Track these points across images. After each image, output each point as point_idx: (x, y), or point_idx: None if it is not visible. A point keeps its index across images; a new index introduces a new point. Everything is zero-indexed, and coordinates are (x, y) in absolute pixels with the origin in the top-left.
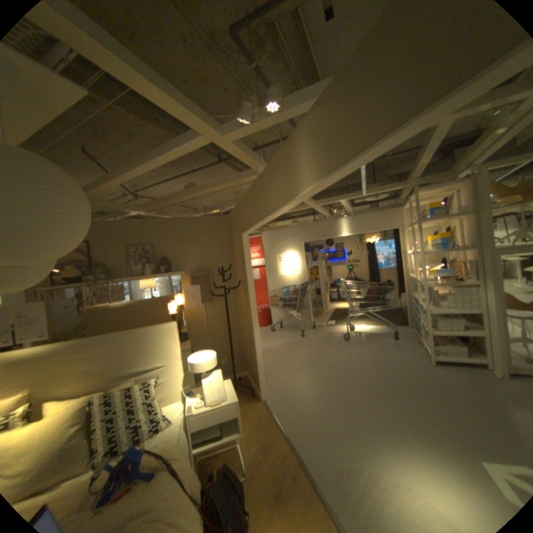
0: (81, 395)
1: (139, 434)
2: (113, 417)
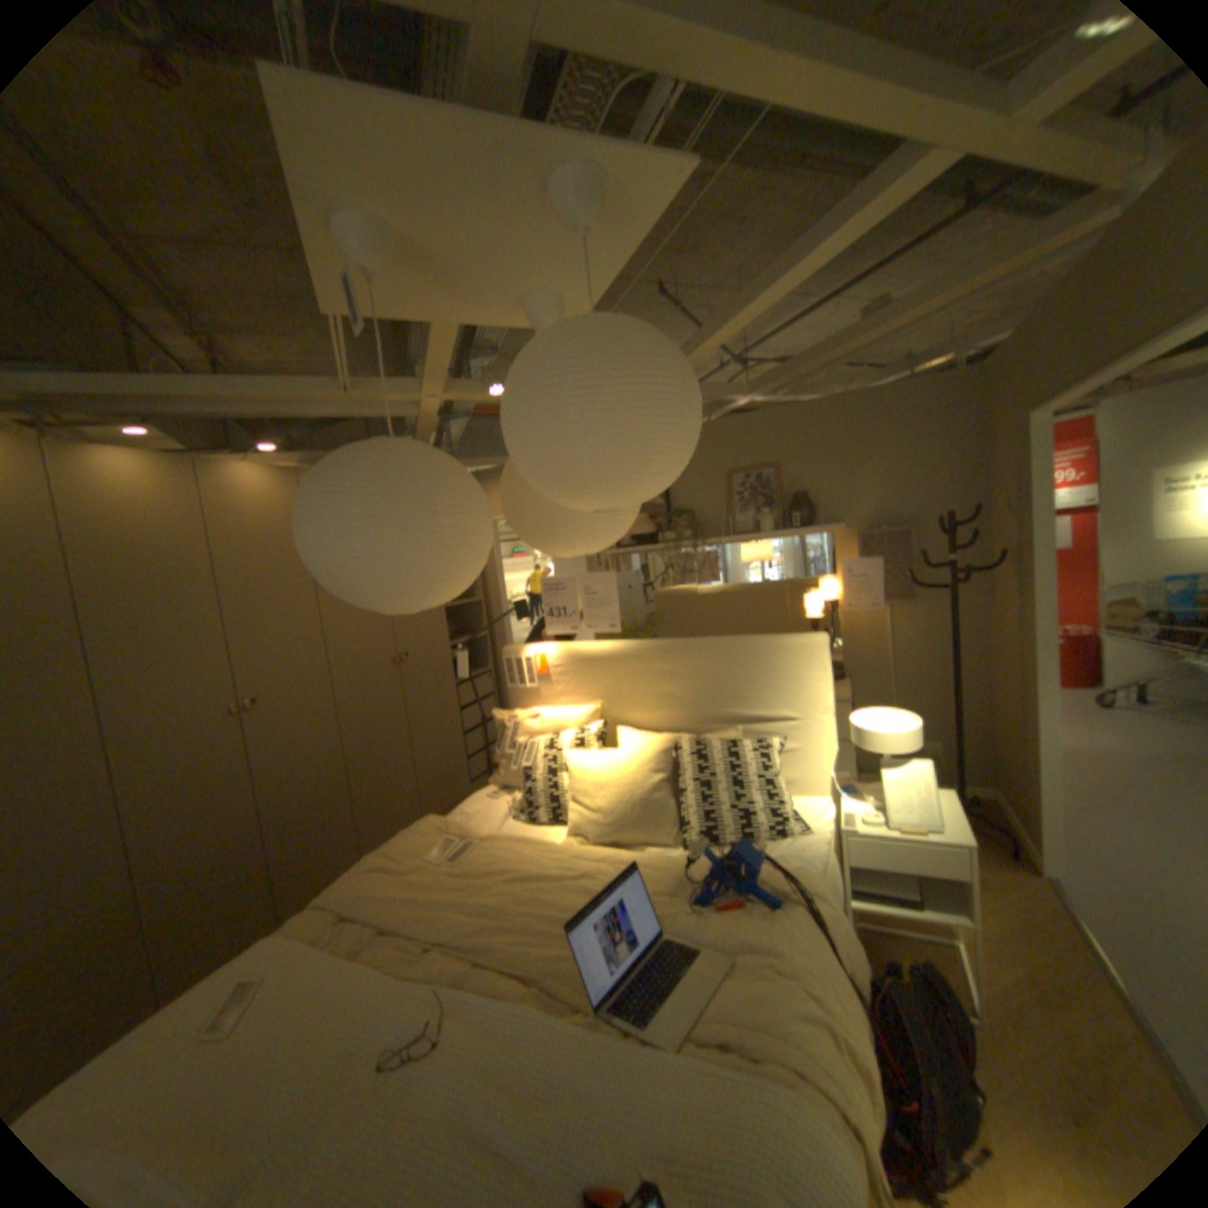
0: (662, 731)
1: (752, 825)
2: (710, 780)
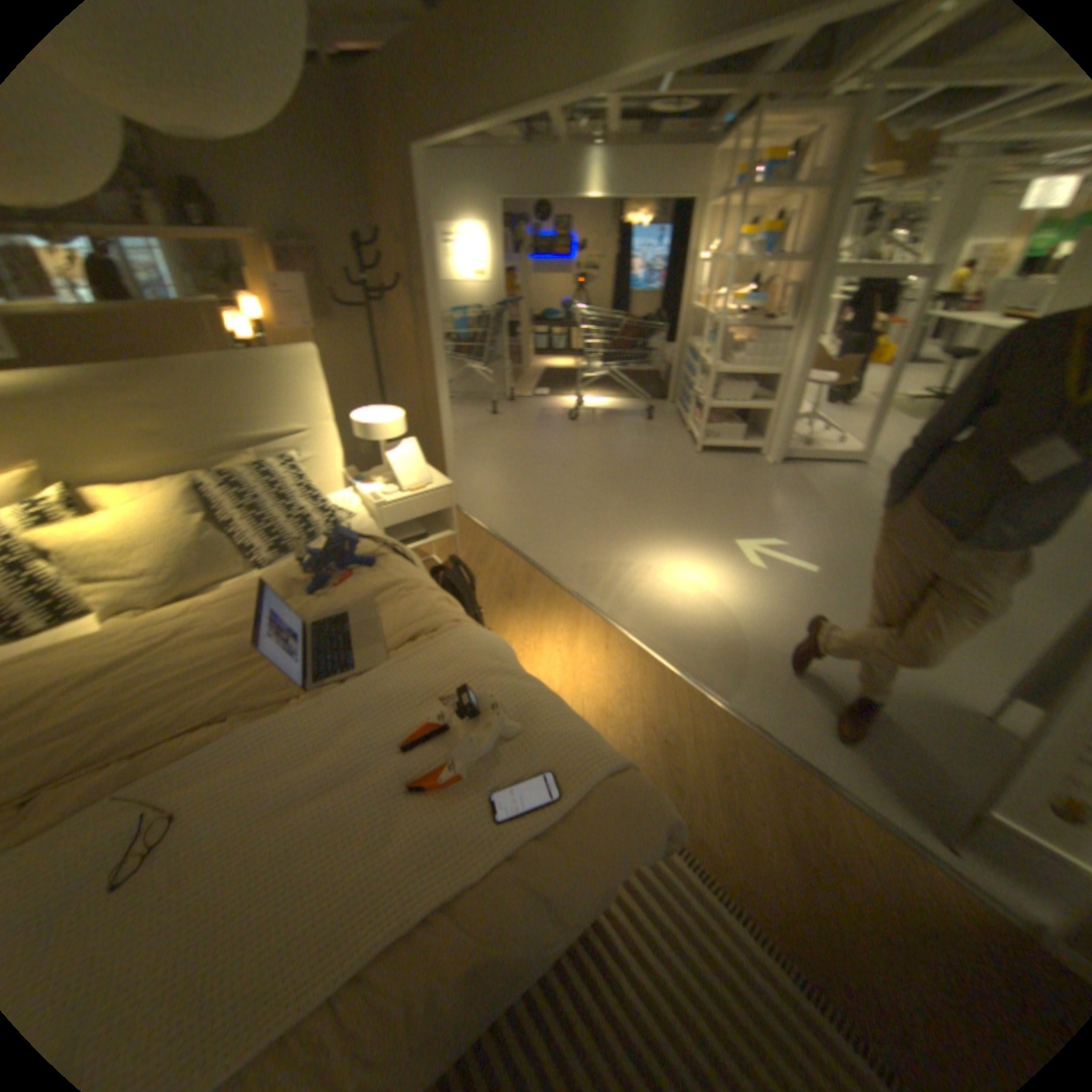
0: (150, 479)
1: (310, 525)
2: (253, 503)
